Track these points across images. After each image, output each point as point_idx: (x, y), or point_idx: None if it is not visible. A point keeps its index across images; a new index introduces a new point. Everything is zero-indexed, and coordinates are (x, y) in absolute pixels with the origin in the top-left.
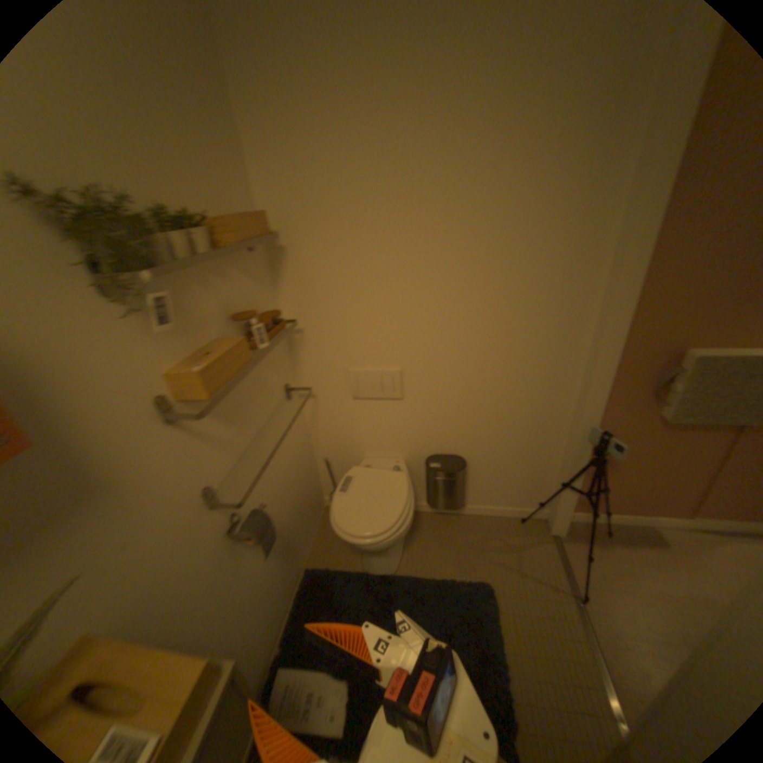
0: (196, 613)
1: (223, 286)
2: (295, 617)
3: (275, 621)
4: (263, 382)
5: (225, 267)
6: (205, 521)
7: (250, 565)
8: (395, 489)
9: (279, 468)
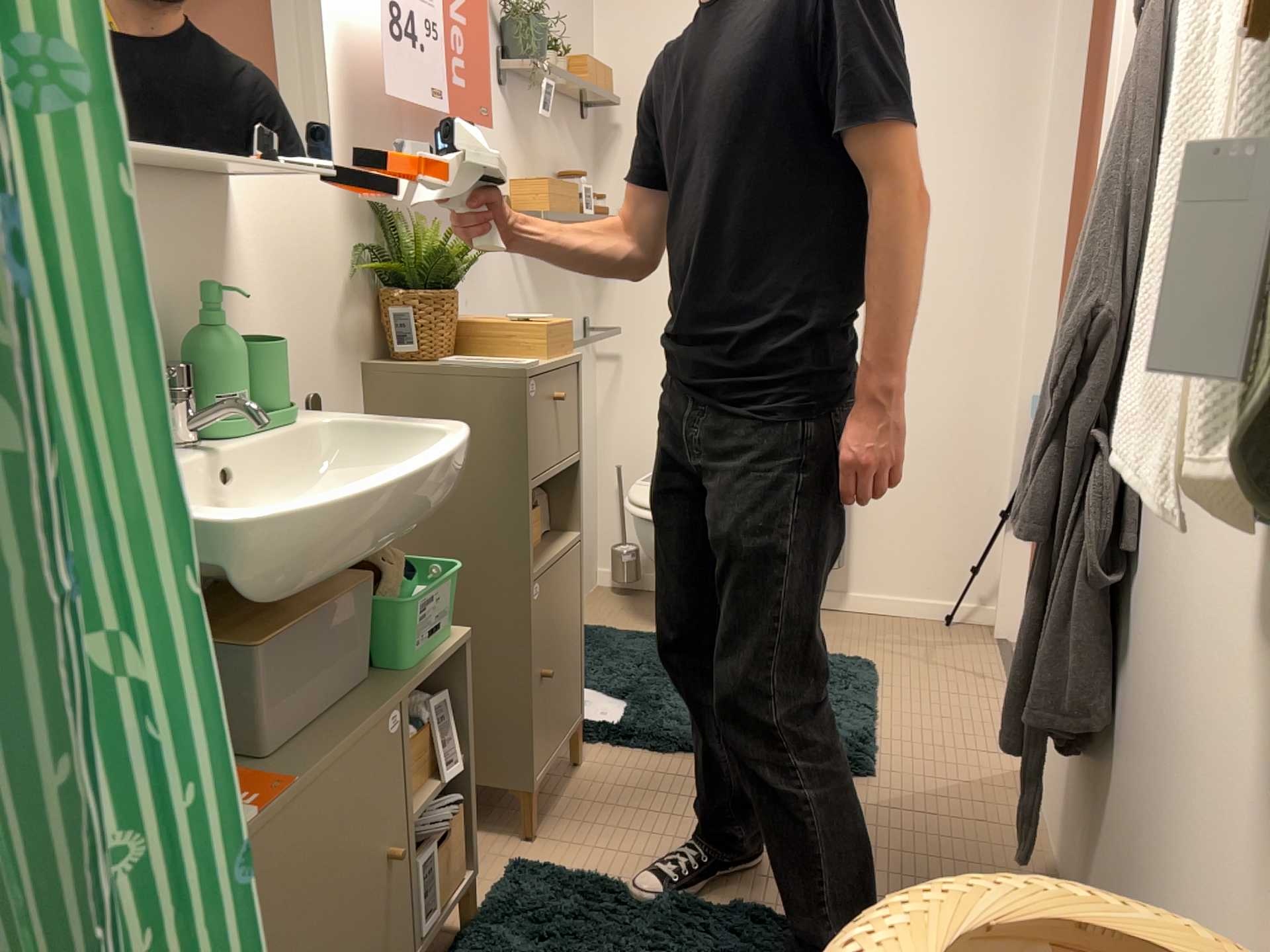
0: None
1: (558, 146)
2: None
3: None
4: (569, 289)
5: (563, 130)
6: None
7: None
8: None
9: None
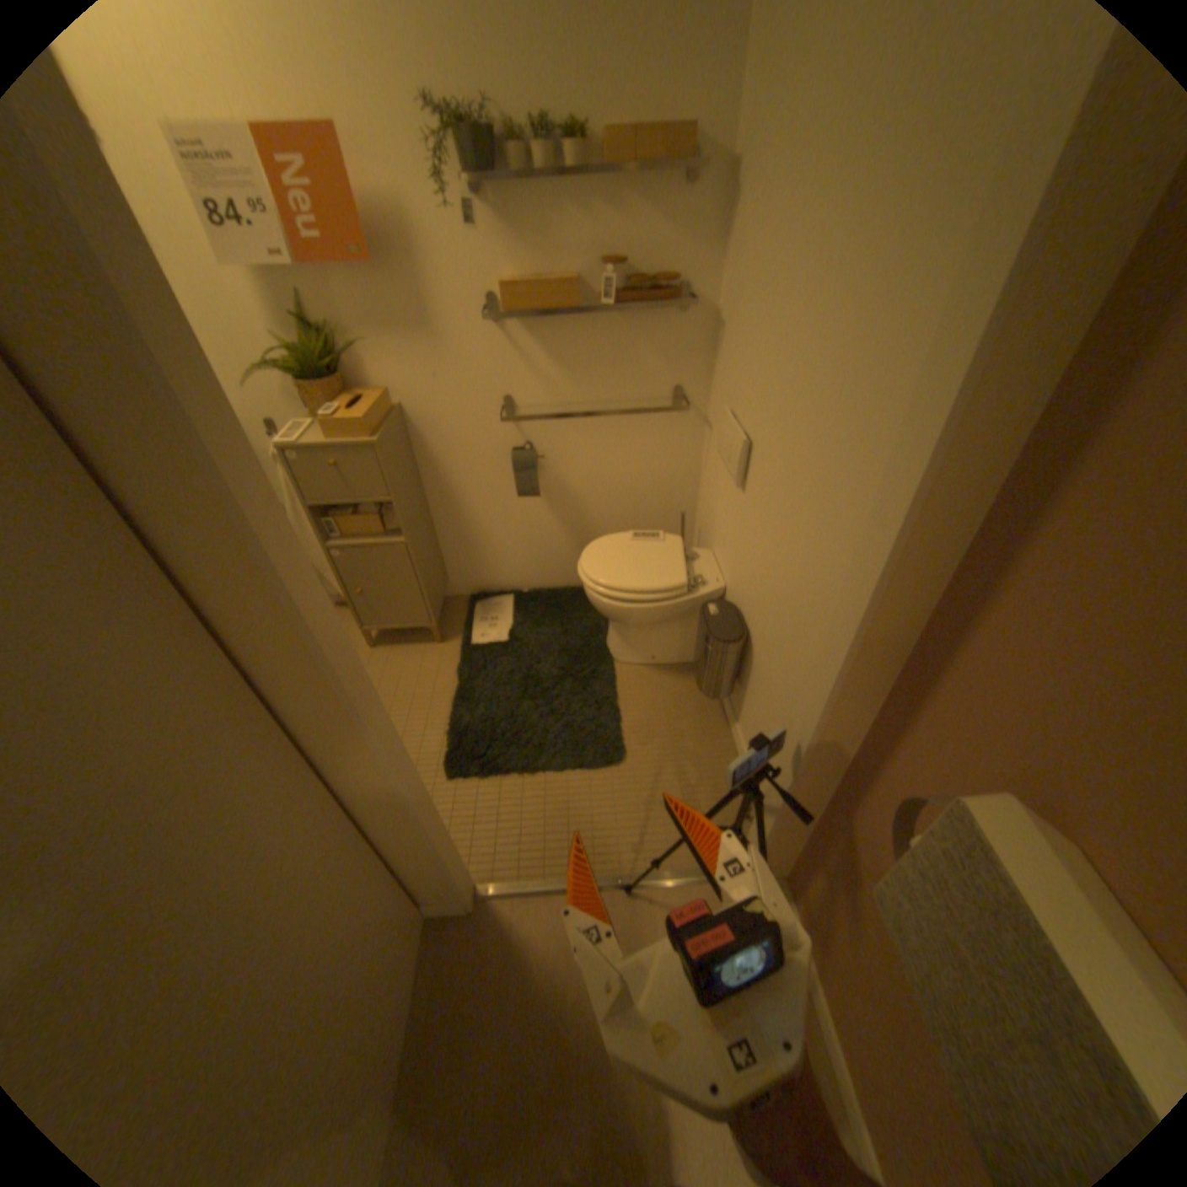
0: (468, 473)
1: (611, 219)
2: (553, 592)
3: (541, 575)
4: (632, 358)
5: (625, 197)
6: (499, 422)
7: (532, 503)
8: (654, 576)
9: (614, 464)
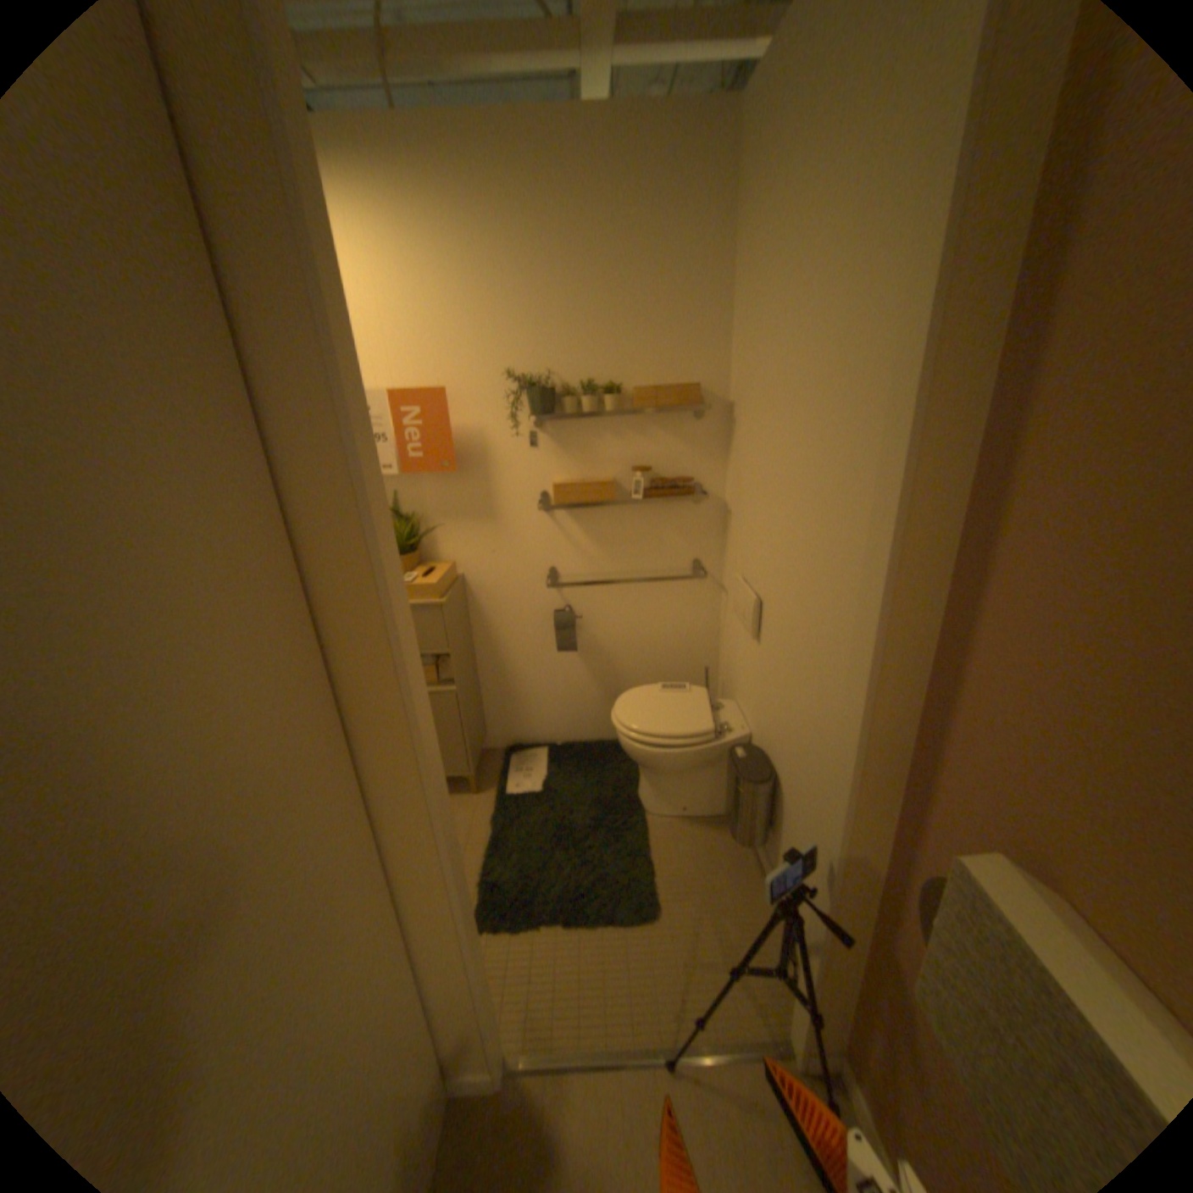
0: (514, 633)
1: (639, 443)
2: (586, 746)
3: (575, 730)
4: (657, 539)
5: (650, 429)
6: (544, 590)
7: (569, 659)
8: (684, 724)
9: (643, 625)
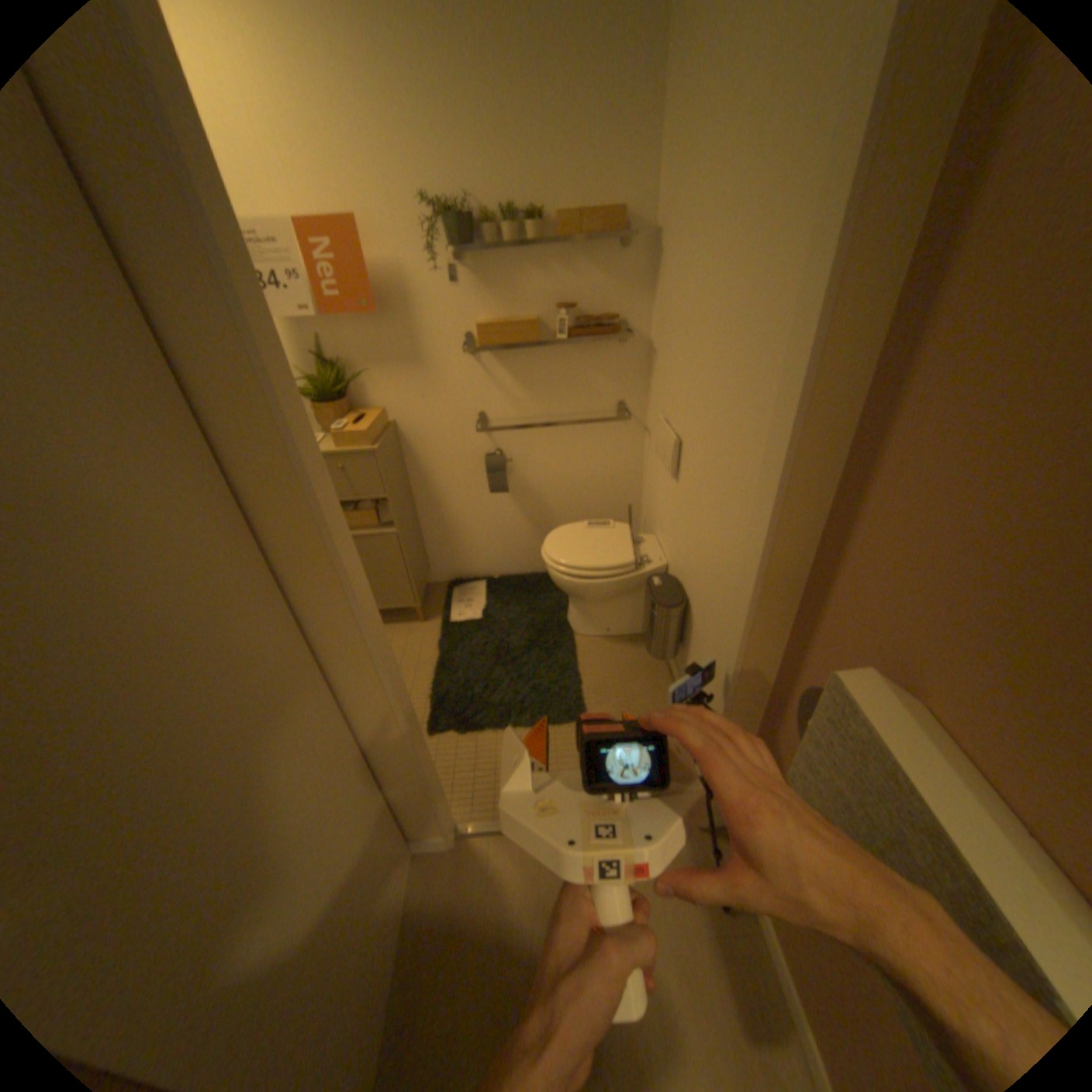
0: (449, 476)
1: (563, 276)
2: (520, 578)
3: (510, 564)
4: (583, 381)
5: (574, 260)
6: (475, 434)
7: (502, 500)
8: (606, 557)
9: (570, 466)
